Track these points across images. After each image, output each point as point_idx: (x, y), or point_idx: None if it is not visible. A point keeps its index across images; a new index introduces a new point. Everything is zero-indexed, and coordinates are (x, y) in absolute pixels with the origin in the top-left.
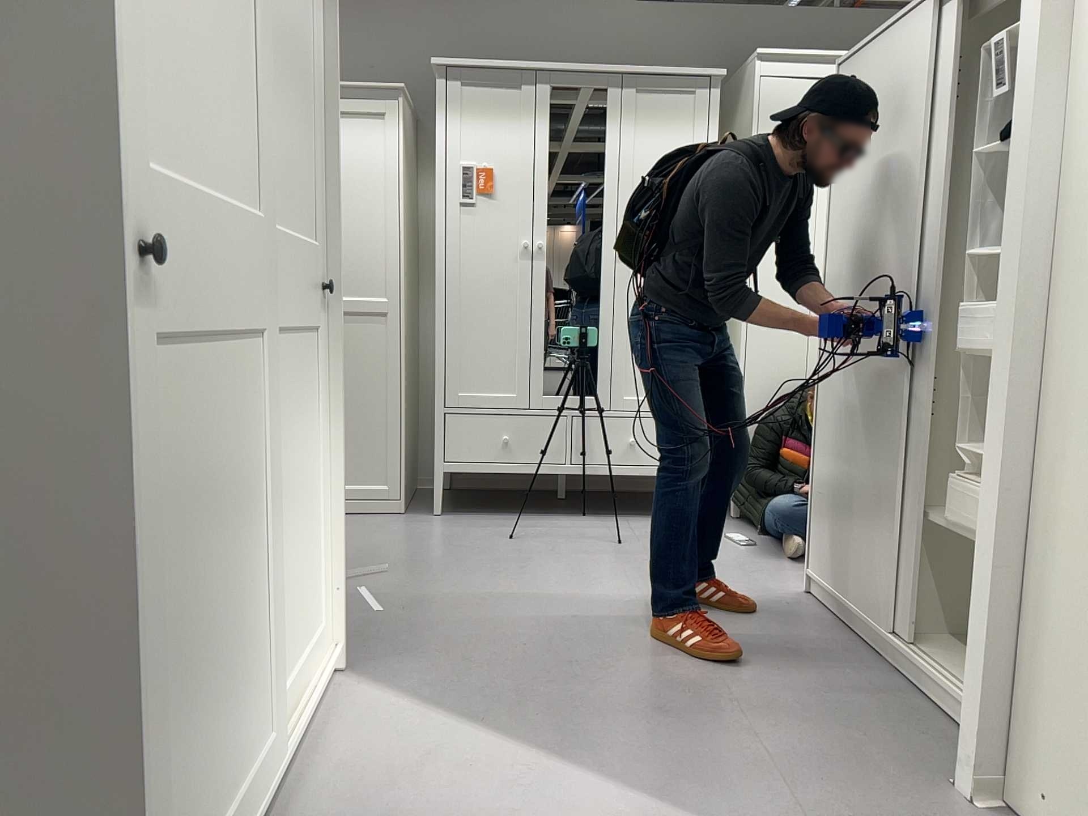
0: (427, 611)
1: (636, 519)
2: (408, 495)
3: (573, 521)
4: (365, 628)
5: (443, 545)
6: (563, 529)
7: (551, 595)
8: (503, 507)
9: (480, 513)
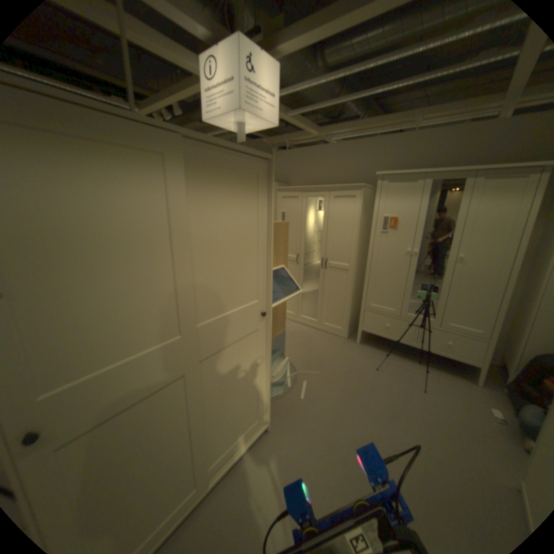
0: (319, 404)
1: (444, 375)
2: (351, 330)
3: (412, 366)
4: (293, 404)
5: (348, 363)
6: (404, 370)
7: (371, 416)
8: (387, 345)
9: (375, 346)
